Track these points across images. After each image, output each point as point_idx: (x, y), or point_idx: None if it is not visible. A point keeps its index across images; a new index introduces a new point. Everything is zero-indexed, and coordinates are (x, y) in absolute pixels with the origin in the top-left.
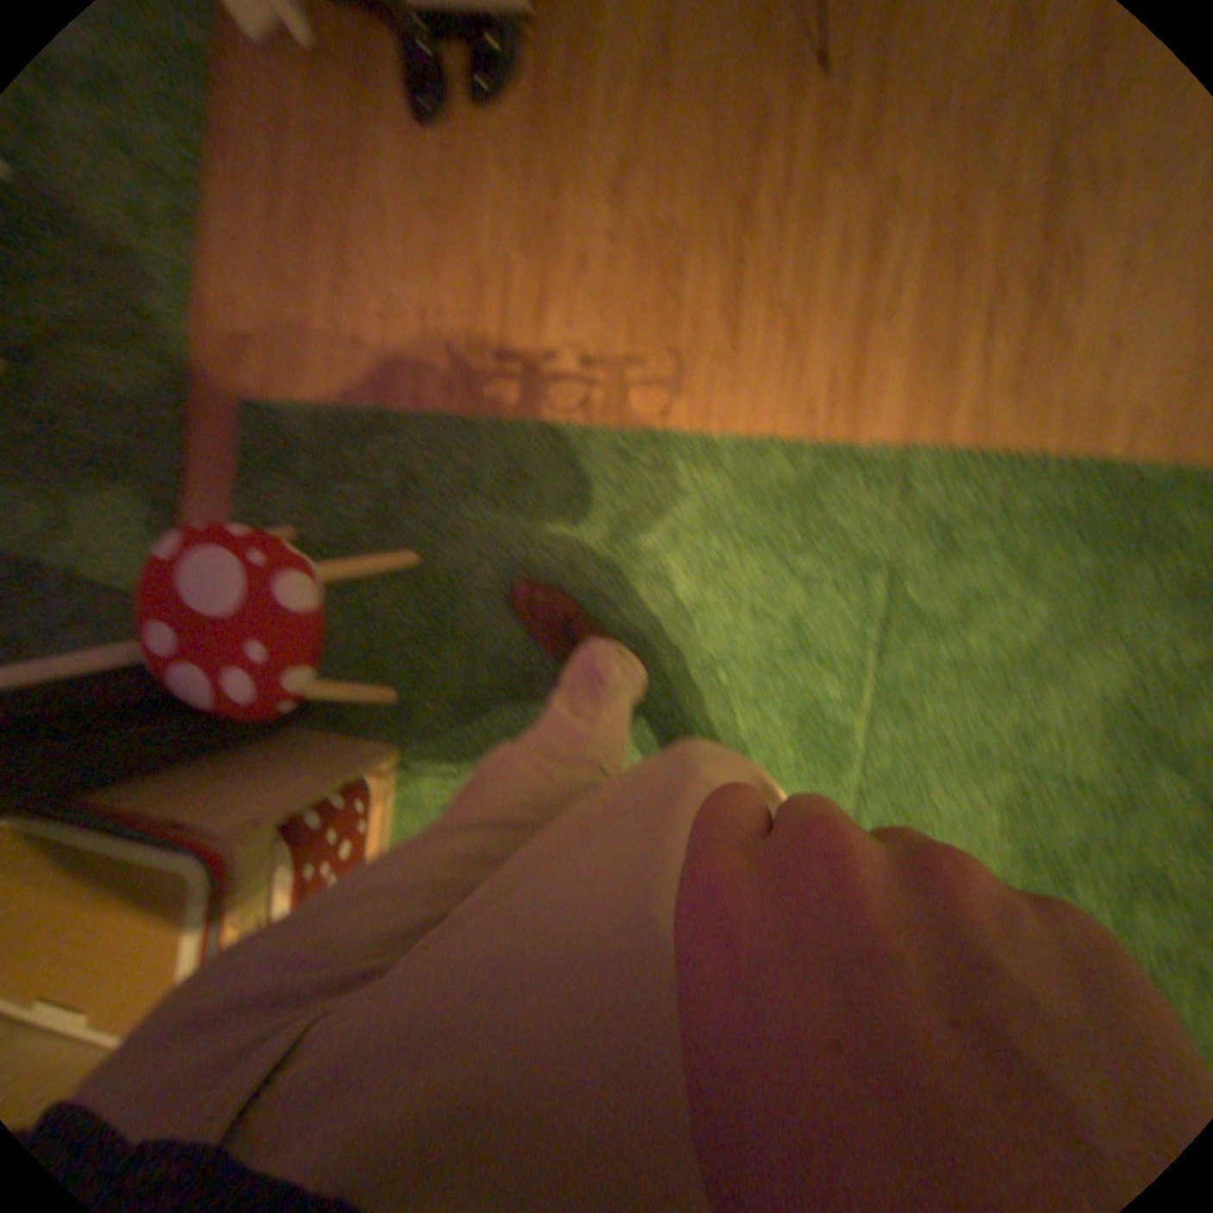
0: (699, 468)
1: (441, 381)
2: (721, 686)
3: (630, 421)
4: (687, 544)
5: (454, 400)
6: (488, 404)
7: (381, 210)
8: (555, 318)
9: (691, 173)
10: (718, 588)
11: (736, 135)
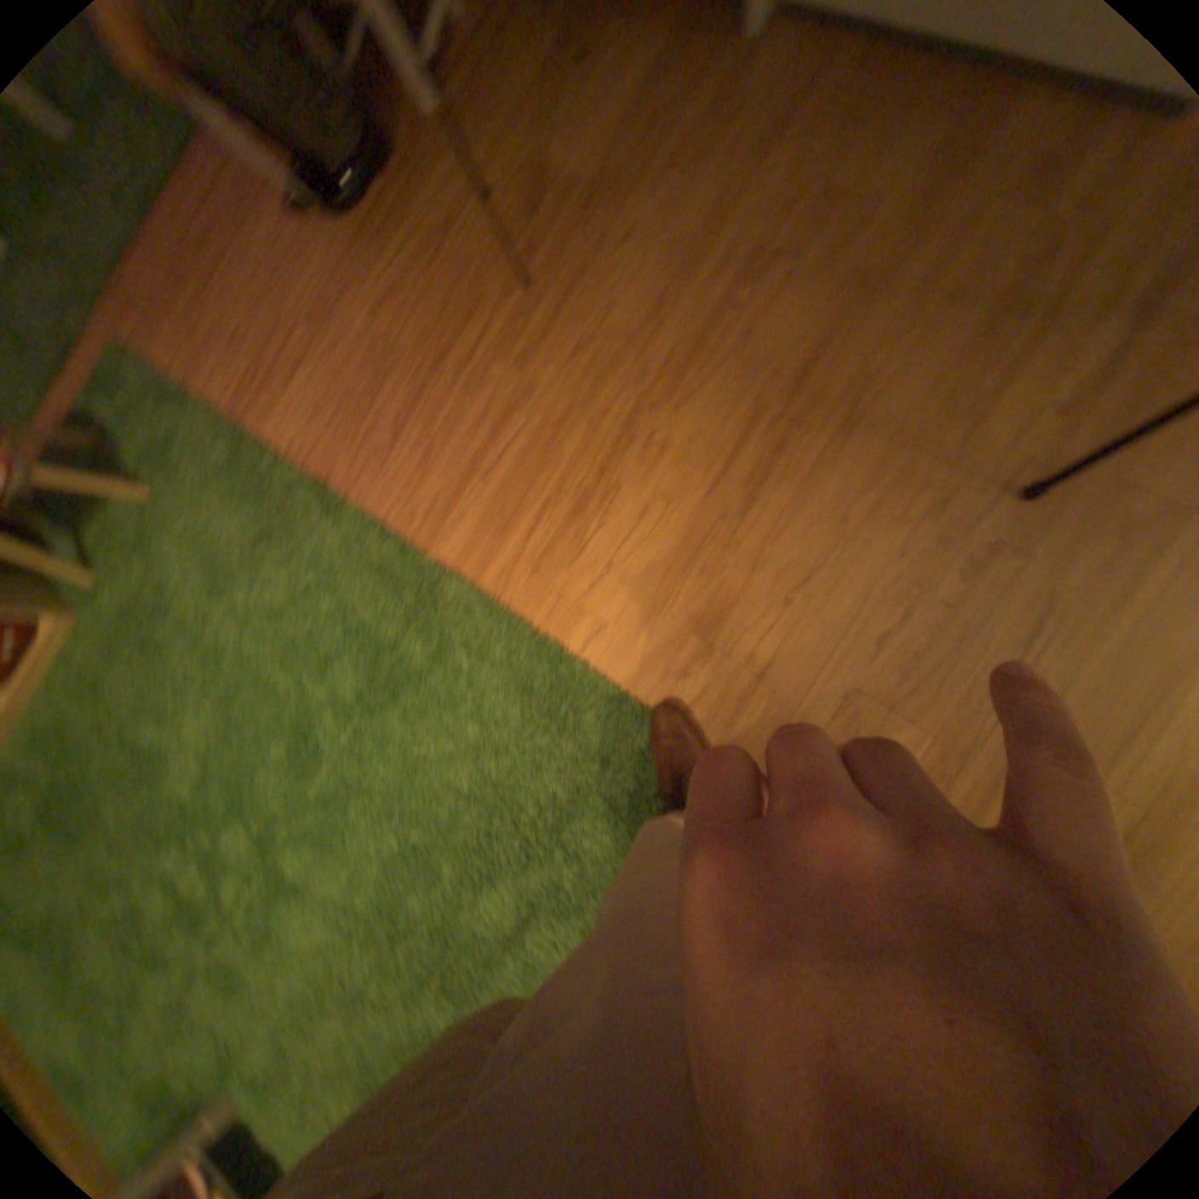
0: (327, 519)
1: (222, 381)
2: (264, 677)
3: (306, 466)
4: (294, 568)
5: (221, 398)
6: (237, 410)
7: (247, 253)
8: (303, 374)
9: (424, 318)
10: (296, 608)
11: (461, 306)
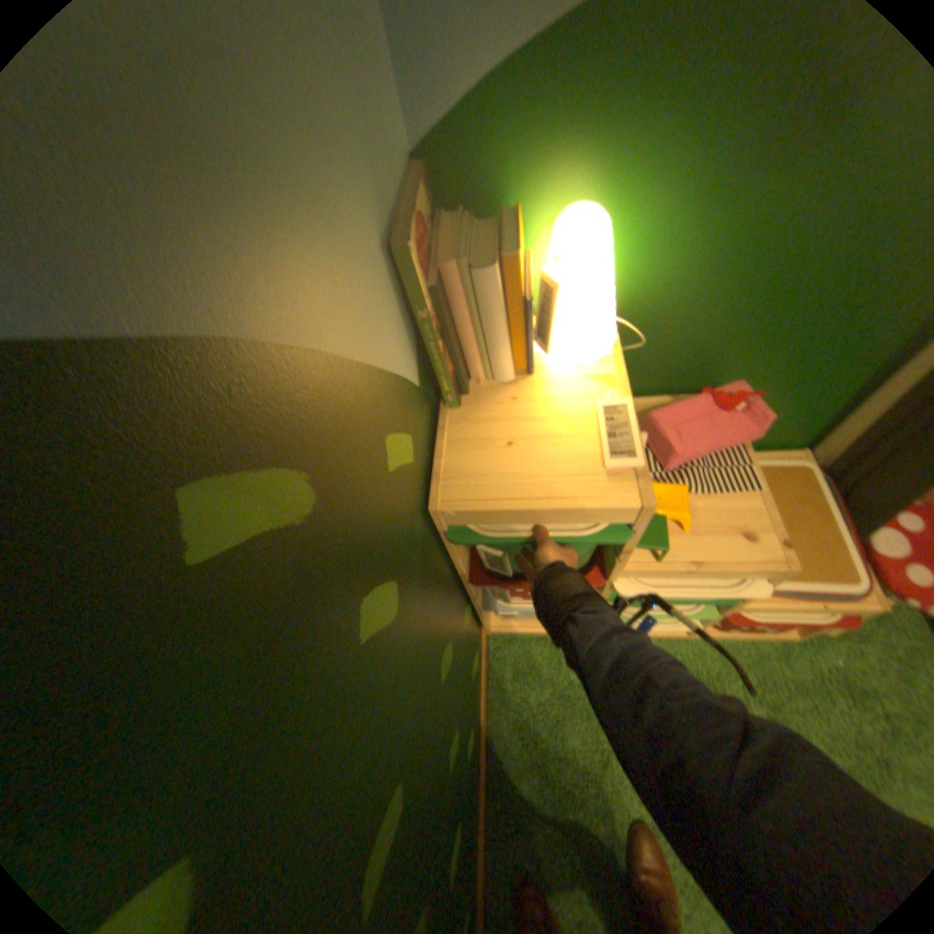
0: None
1: None
2: None
3: None
4: None
5: None
6: None
7: None
8: None
9: None
10: None
11: None
